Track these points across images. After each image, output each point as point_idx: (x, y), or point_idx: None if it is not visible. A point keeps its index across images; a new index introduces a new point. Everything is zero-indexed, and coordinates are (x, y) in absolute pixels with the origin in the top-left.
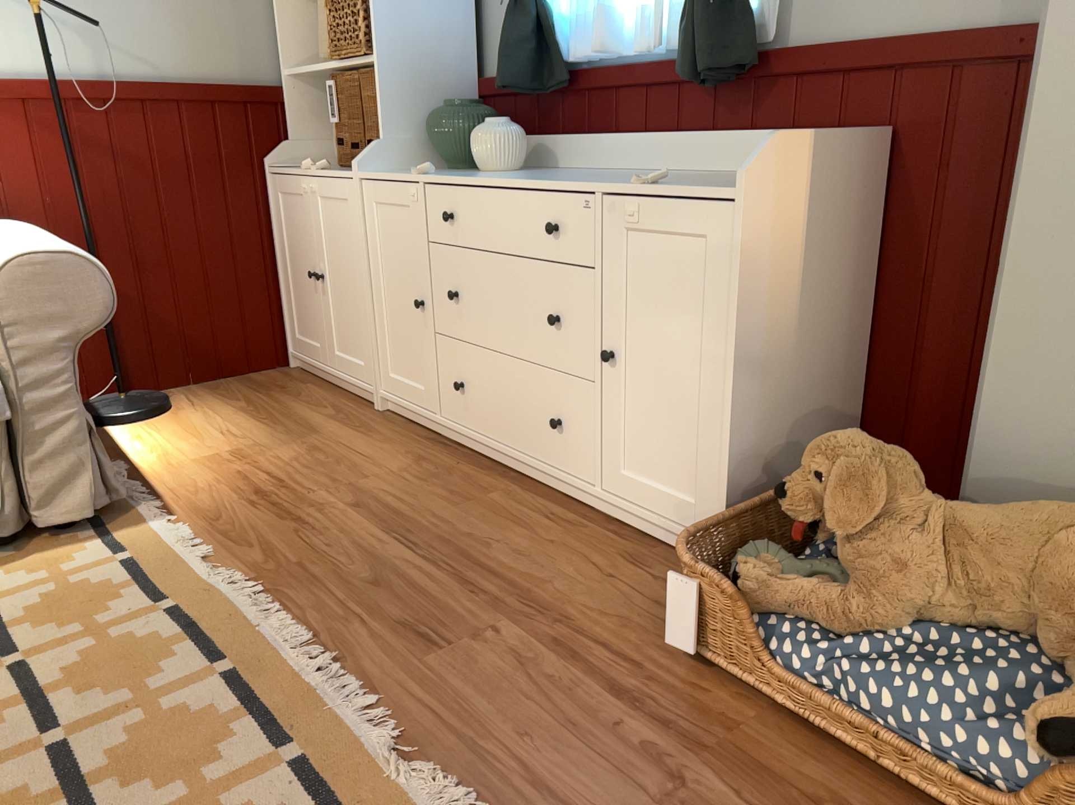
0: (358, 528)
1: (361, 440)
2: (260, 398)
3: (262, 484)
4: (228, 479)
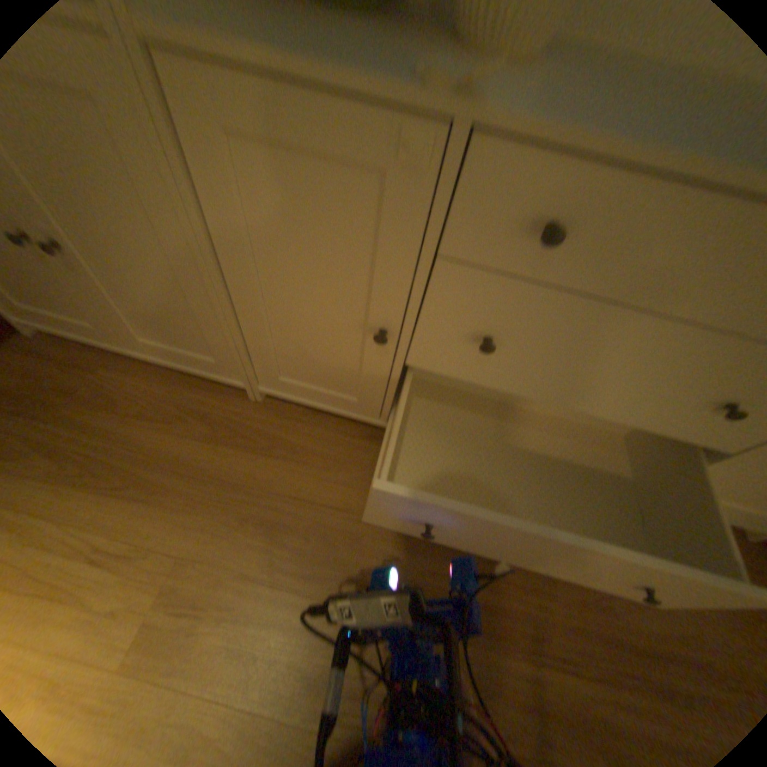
0: (498, 672)
1: (305, 472)
2: (62, 435)
3: (296, 657)
4: (235, 678)
